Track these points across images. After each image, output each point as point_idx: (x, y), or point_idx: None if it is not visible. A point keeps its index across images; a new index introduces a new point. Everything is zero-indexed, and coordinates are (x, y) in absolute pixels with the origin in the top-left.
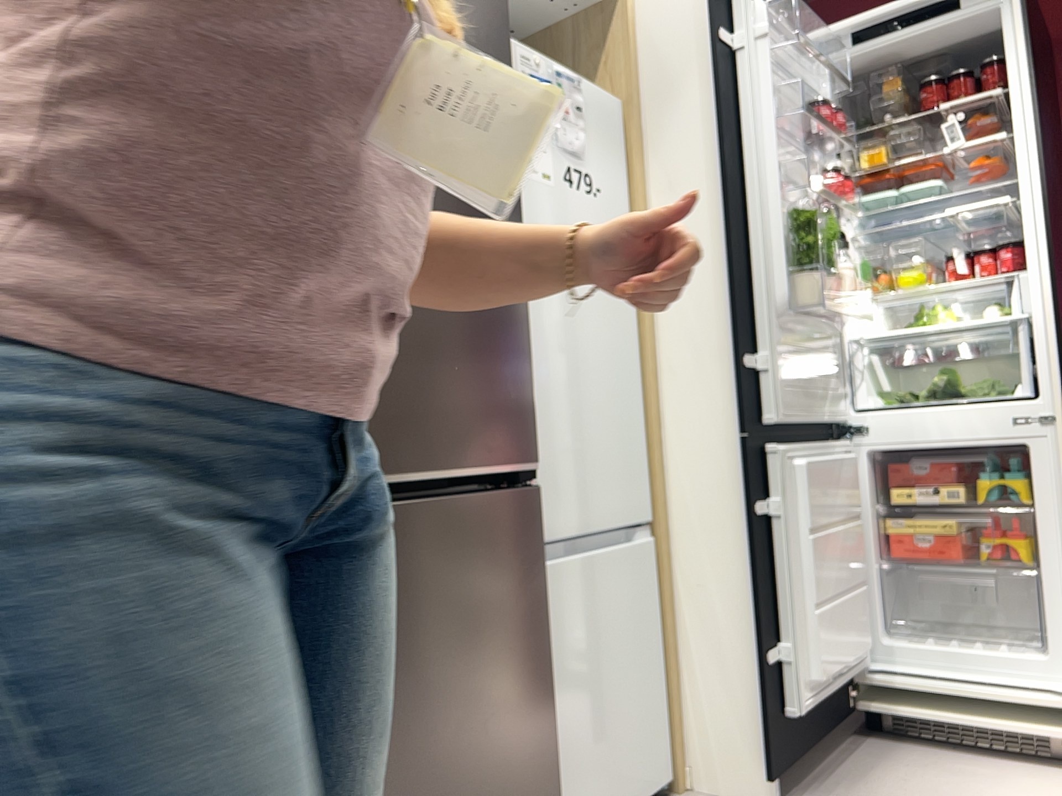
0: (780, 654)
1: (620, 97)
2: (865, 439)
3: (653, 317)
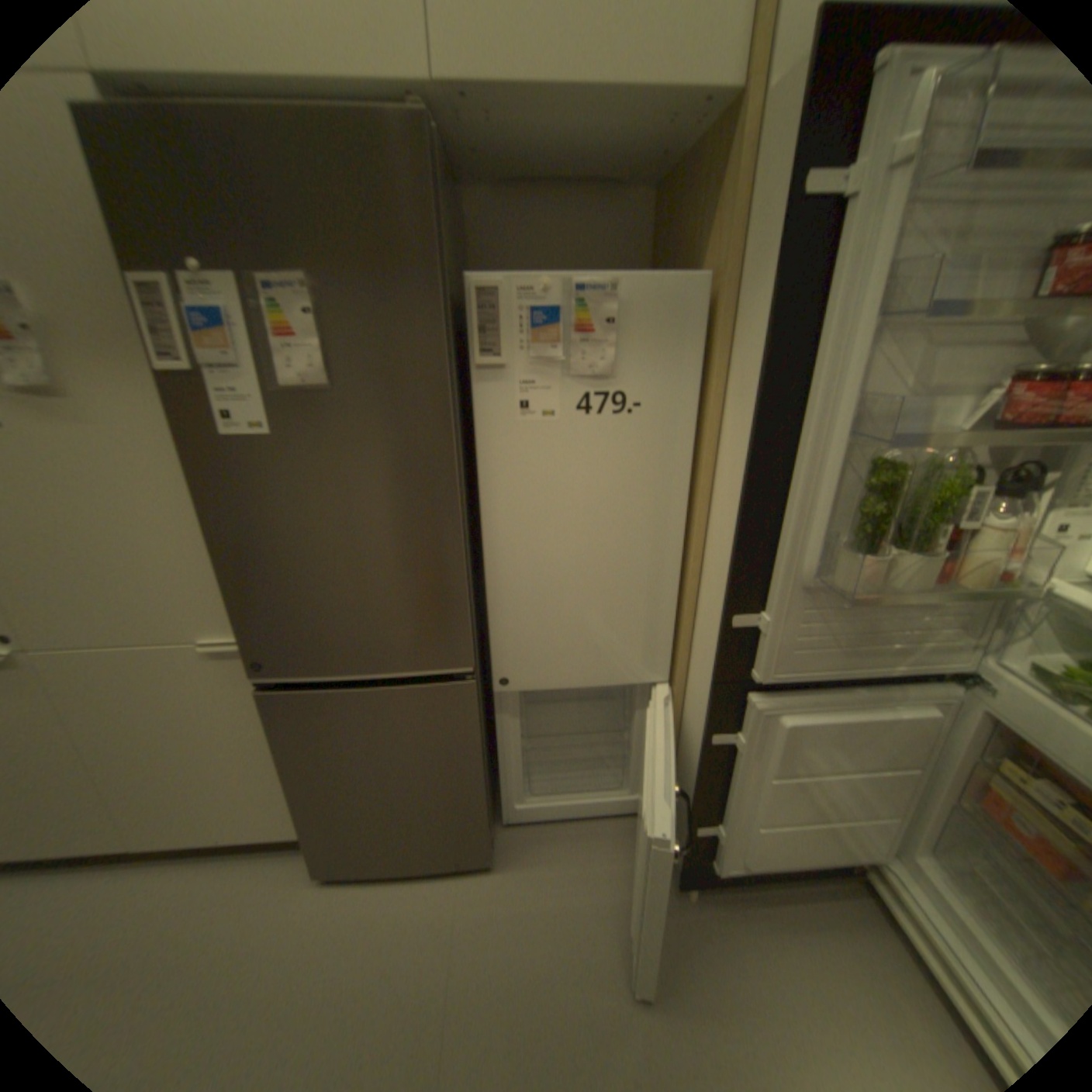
0: (715, 833)
1: (721, 259)
2: (987, 698)
3: (702, 522)
